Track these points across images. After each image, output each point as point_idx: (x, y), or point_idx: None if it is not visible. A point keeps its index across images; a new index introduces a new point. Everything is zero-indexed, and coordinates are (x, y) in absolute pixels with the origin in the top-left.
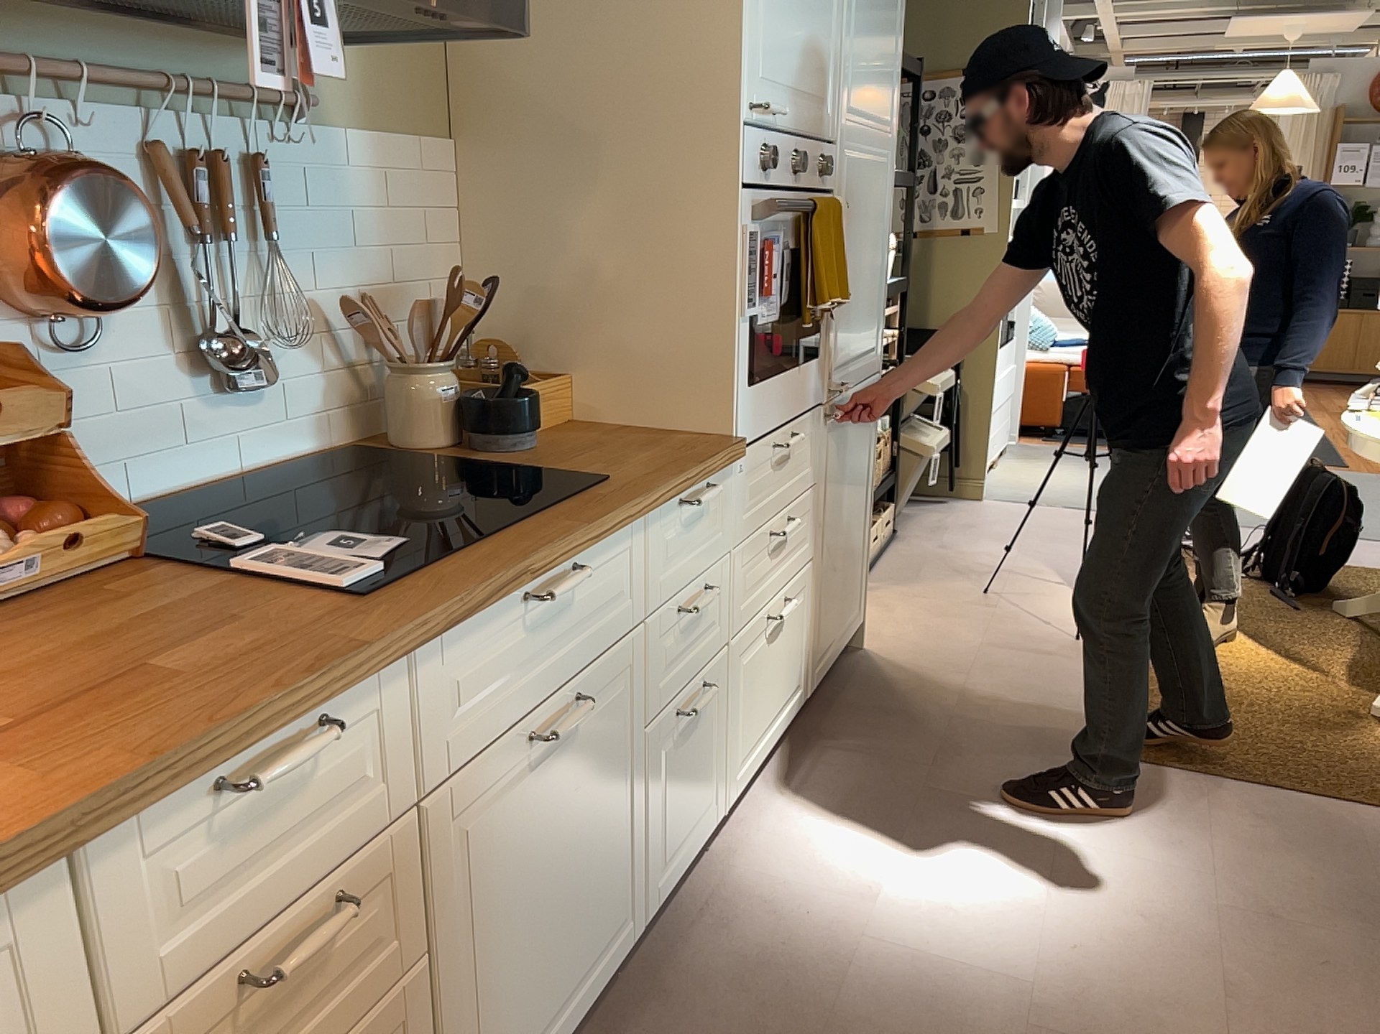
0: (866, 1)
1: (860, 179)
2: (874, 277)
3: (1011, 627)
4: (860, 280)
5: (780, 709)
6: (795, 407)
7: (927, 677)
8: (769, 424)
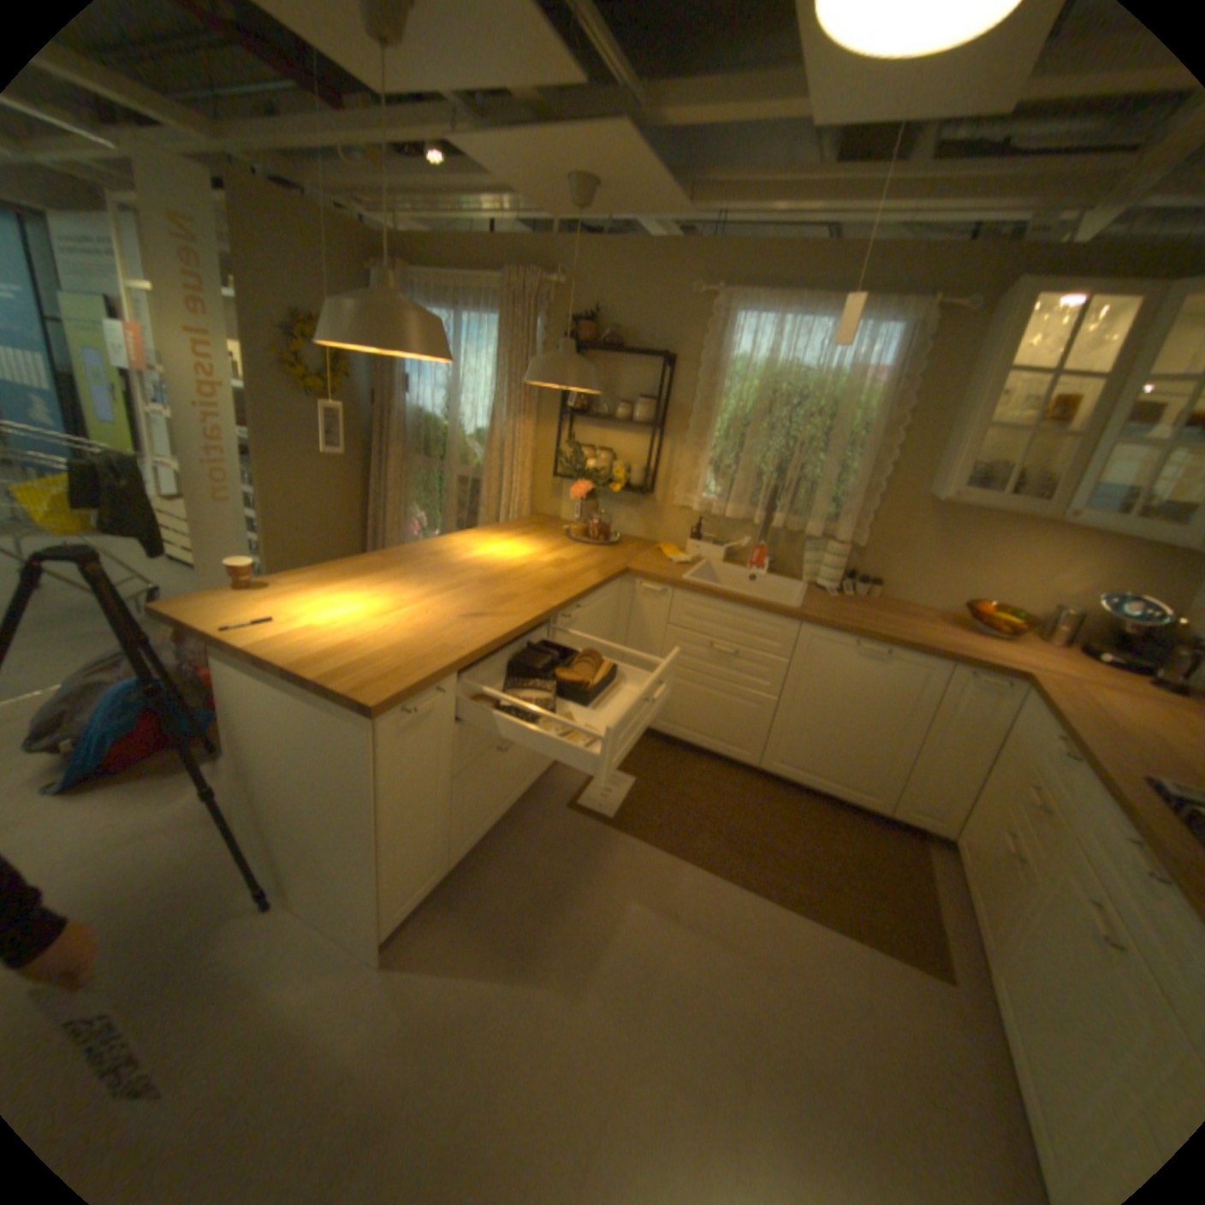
0: None
1: None
2: None
3: None
4: None
5: None
6: None
7: None
8: None
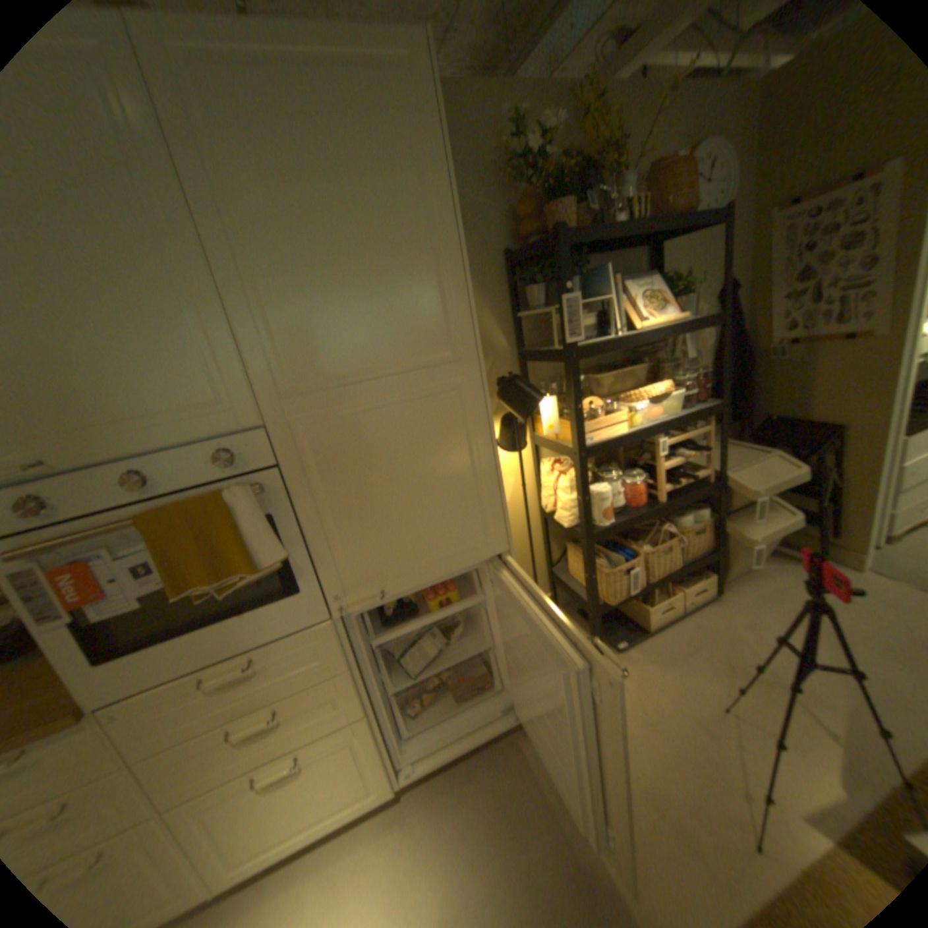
0: (292, 271)
1: (355, 431)
2: (446, 492)
3: (700, 784)
4: (399, 507)
5: (320, 820)
6: (240, 647)
7: (547, 808)
8: (167, 677)
